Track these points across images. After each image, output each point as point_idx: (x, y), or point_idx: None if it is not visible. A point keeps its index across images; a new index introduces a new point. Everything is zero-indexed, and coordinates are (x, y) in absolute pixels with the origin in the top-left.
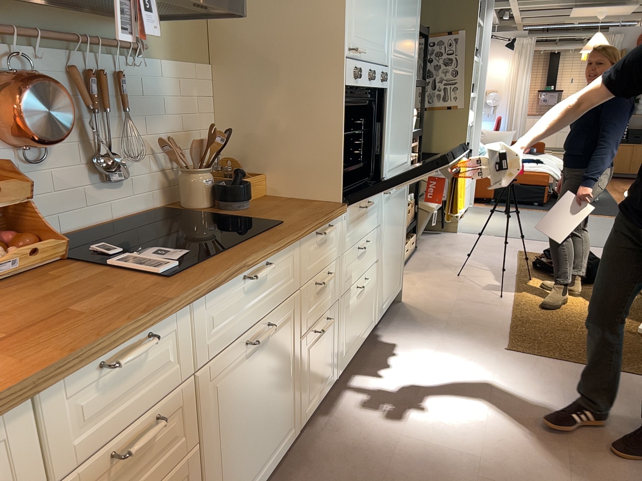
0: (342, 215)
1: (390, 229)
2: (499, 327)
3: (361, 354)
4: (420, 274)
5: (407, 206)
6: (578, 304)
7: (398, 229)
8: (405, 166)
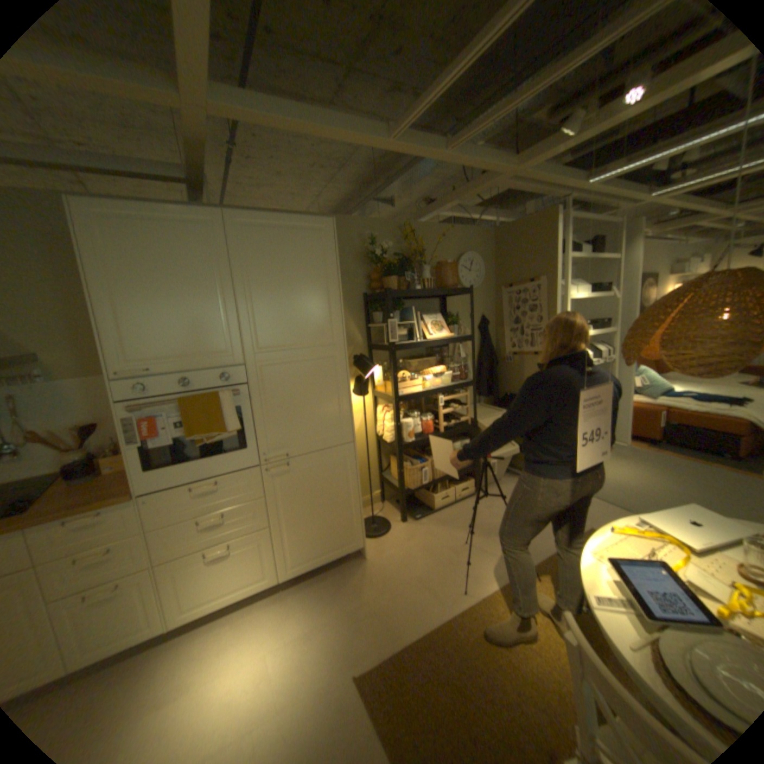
0: (137, 502)
1: (295, 499)
2: (397, 642)
3: (247, 609)
4: (432, 530)
5: (354, 473)
6: (548, 657)
7: (327, 496)
8: (332, 439)
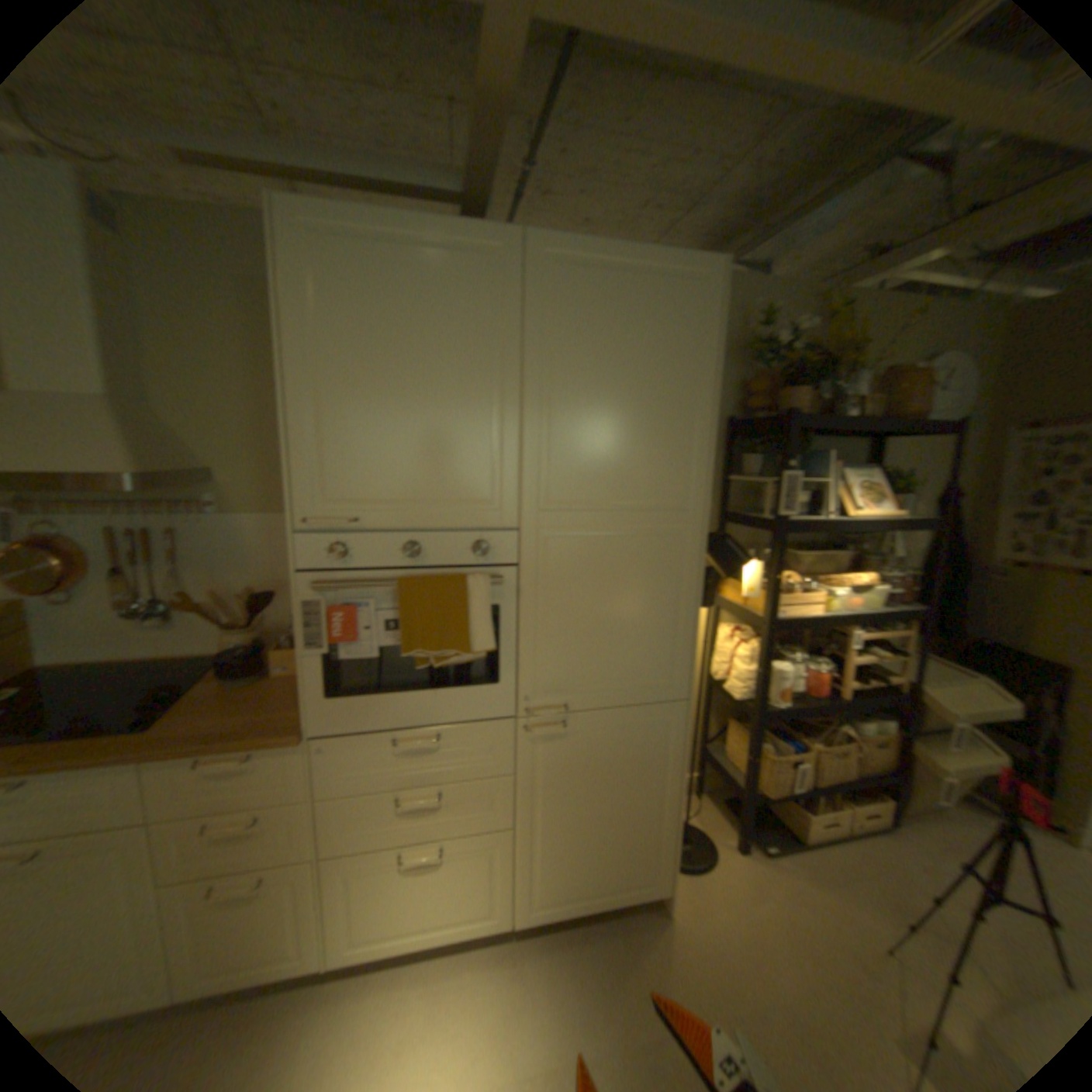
0: (312, 746)
1: (568, 788)
2: None
3: (457, 961)
4: (808, 891)
5: (682, 759)
6: None
7: (625, 793)
8: (653, 689)
